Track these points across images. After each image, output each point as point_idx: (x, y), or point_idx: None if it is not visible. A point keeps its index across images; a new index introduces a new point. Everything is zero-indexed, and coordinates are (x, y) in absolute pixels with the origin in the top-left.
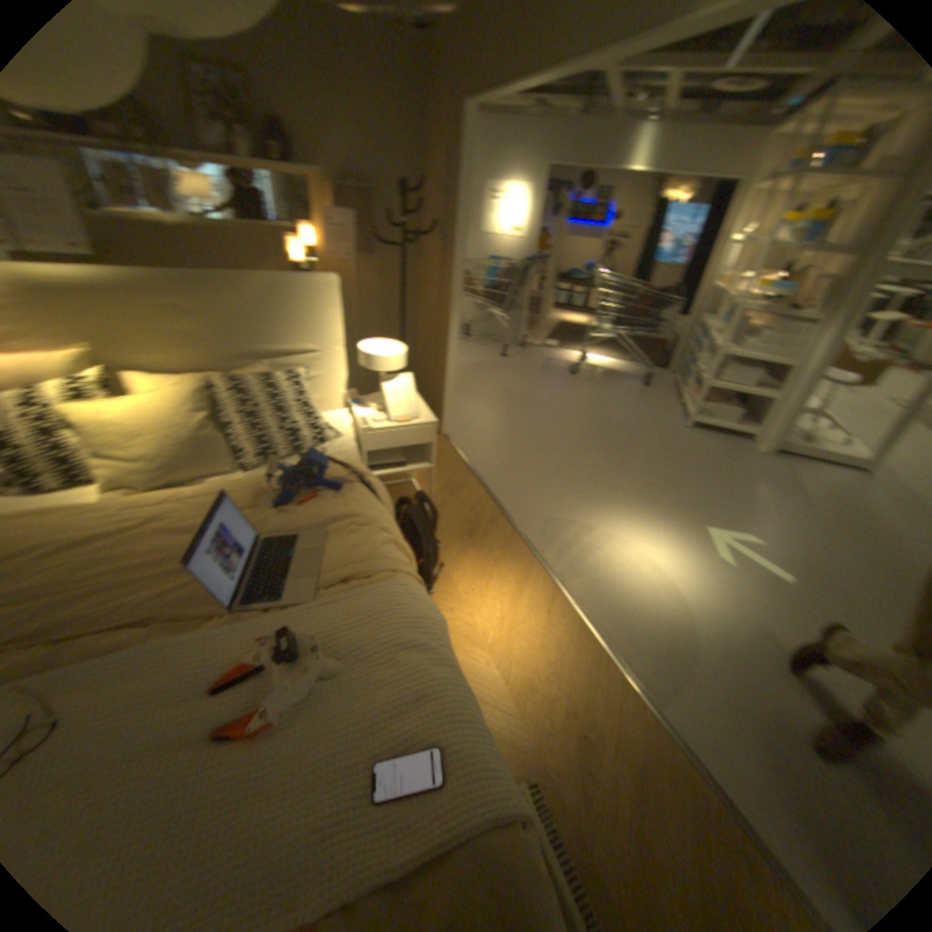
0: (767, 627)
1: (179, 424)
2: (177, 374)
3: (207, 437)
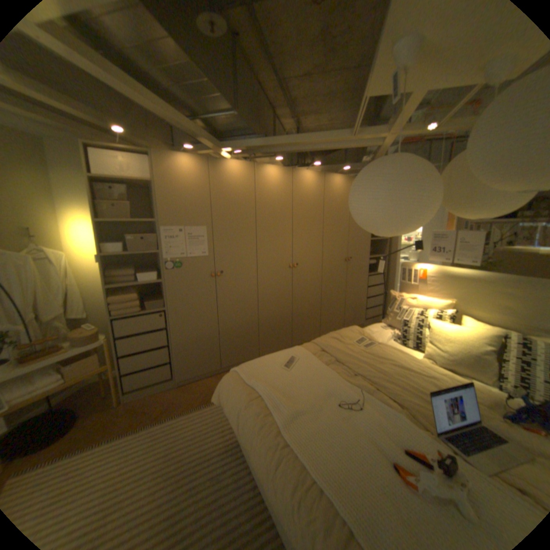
0: None
1: (477, 347)
2: (496, 326)
3: (490, 360)
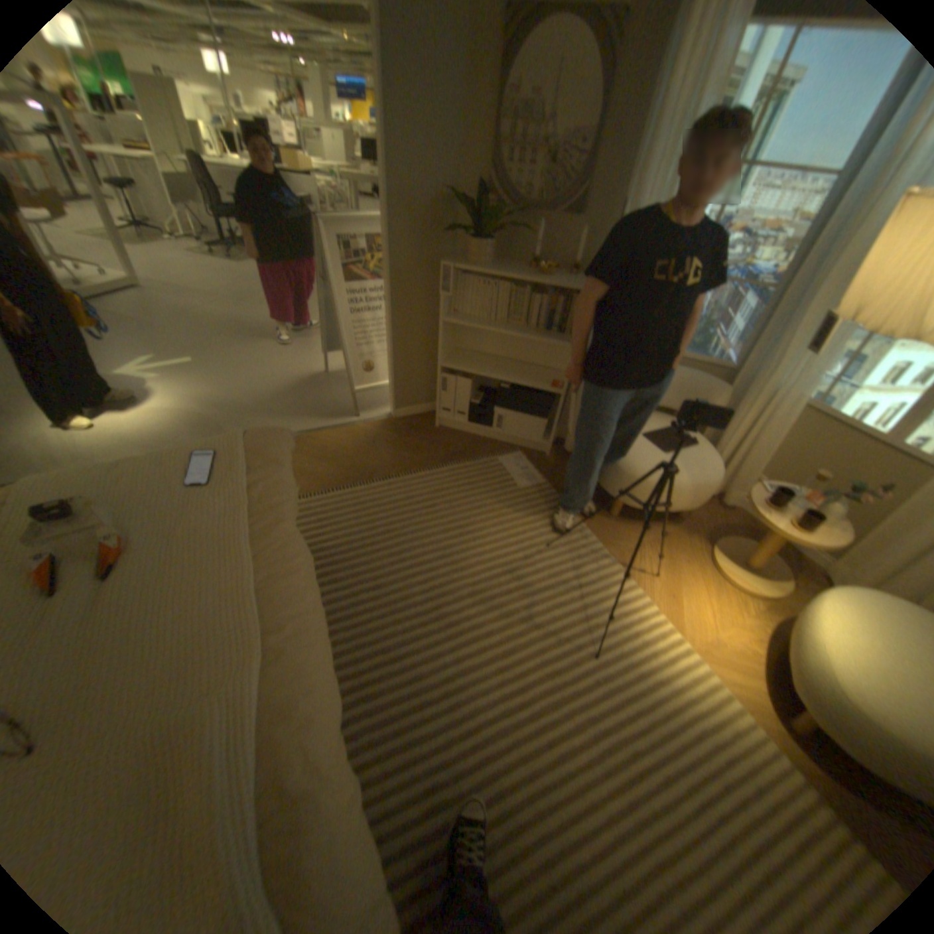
0: (210, 383)
1: None
2: None
3: None
